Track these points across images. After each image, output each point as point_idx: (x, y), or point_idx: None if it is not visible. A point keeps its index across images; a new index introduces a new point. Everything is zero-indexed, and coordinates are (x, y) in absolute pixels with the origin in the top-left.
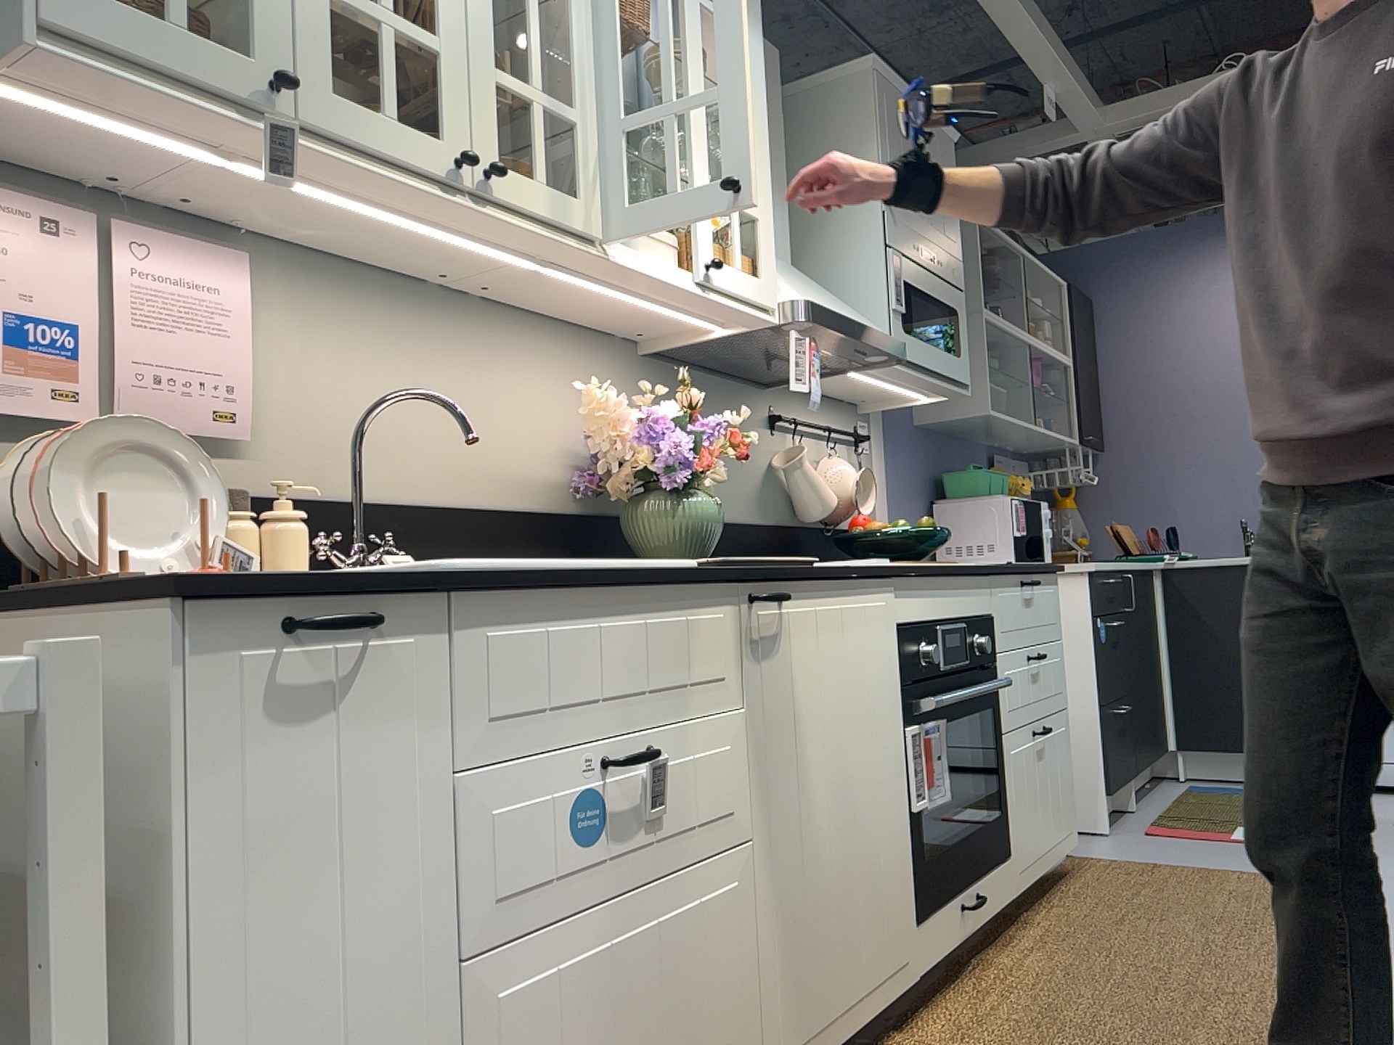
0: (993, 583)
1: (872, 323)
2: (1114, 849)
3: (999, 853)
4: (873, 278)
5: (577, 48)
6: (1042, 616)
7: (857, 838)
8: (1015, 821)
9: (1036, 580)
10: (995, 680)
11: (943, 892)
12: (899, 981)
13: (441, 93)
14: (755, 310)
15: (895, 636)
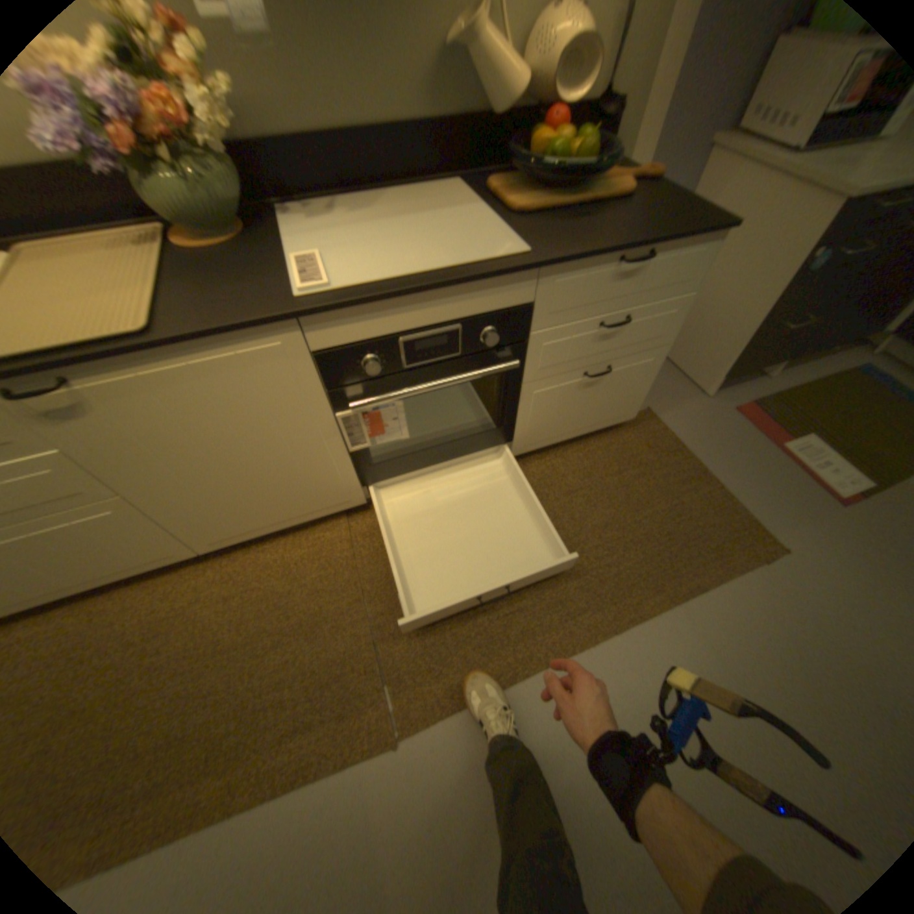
0: (539, 275)
1: None
2: (687, 416)
3: (489, 445)
4: None
5: None
6: (652, 282)
7: (267, 473)
8: (524, 427)
9: (655, 250)
10: (517, 354)
11: (399, 472)
12: (338, 508)
13: None
14: None
15: (315, 358)
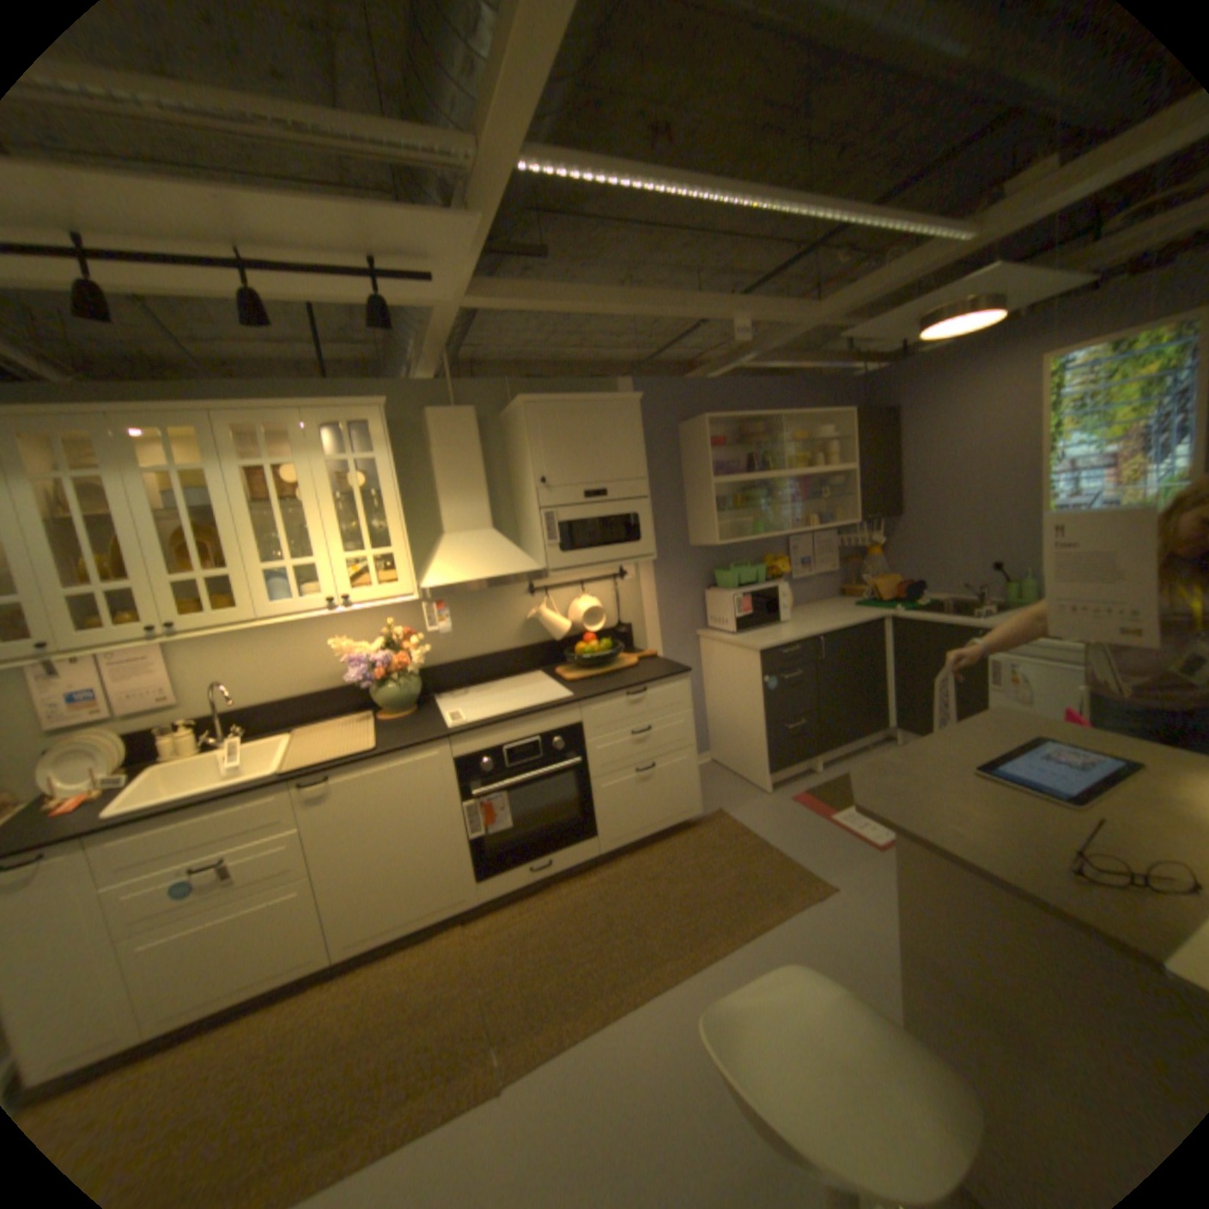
0: (580, 706)
1: (517, 564)
2: (752, 811)
3: (578, 839)
4: (537, 526)
5: (224, 538)
6: (654, 705)
7: (408, 859)
8: (603, 820)
9: (646, 687)
10: (581, 755)
11: (506, 866)
12: (454, 909)
13: (138, 603)
14: (394, 601)
15: (454, 762)
